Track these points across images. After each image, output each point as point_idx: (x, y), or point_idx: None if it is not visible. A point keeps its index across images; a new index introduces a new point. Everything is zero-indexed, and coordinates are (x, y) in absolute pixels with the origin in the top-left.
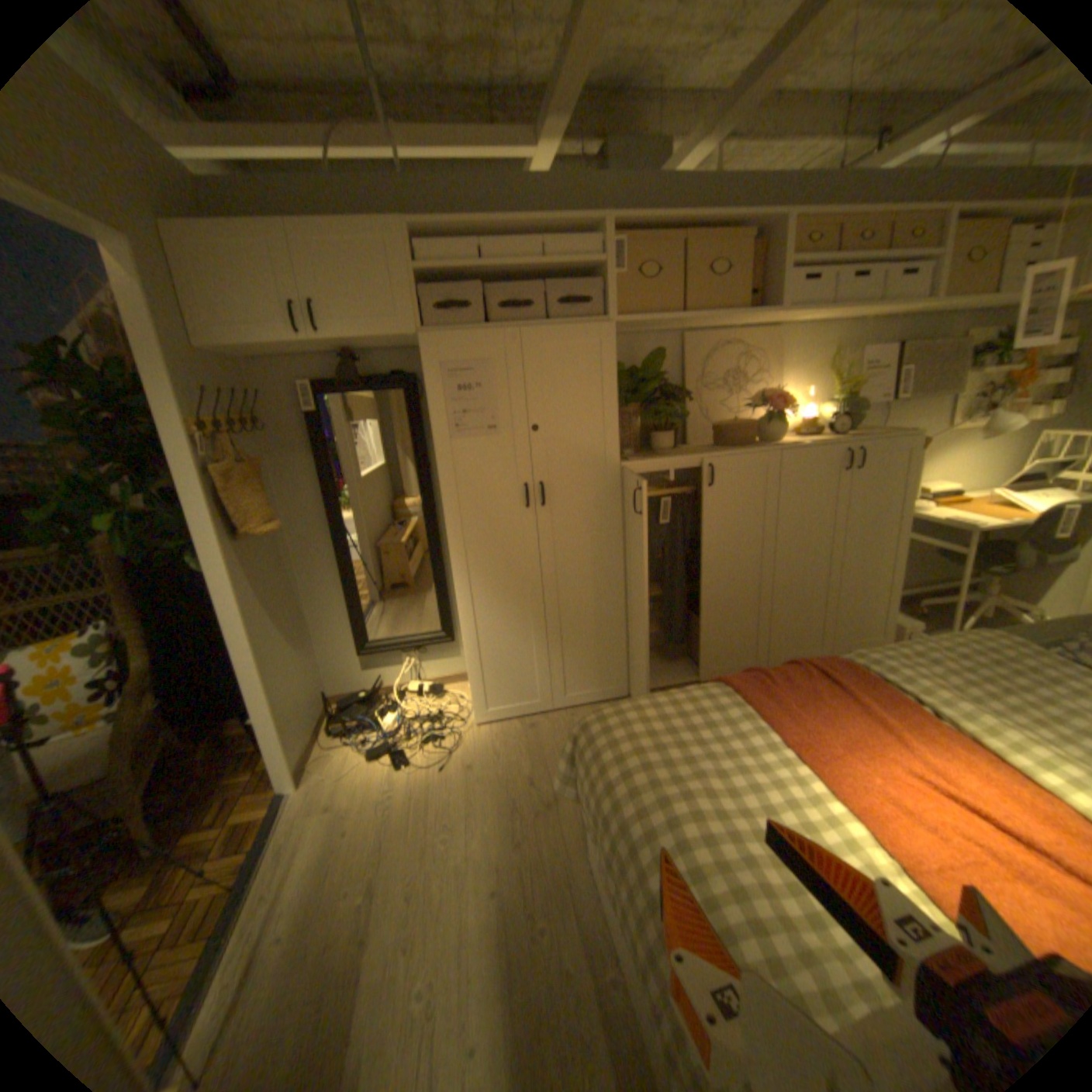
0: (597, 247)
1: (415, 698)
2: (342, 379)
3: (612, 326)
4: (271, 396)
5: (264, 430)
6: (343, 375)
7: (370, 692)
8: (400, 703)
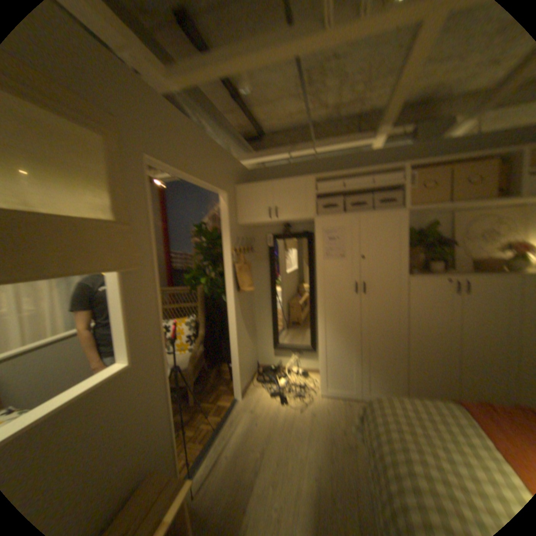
0: (400, 177)
1: (294, 375)
2: (283, 233)
3: (406, 211)
4: (257, 239)
5: (253, 252)
6: (283, 232)
7: (275, 367)
8: (287, 375)
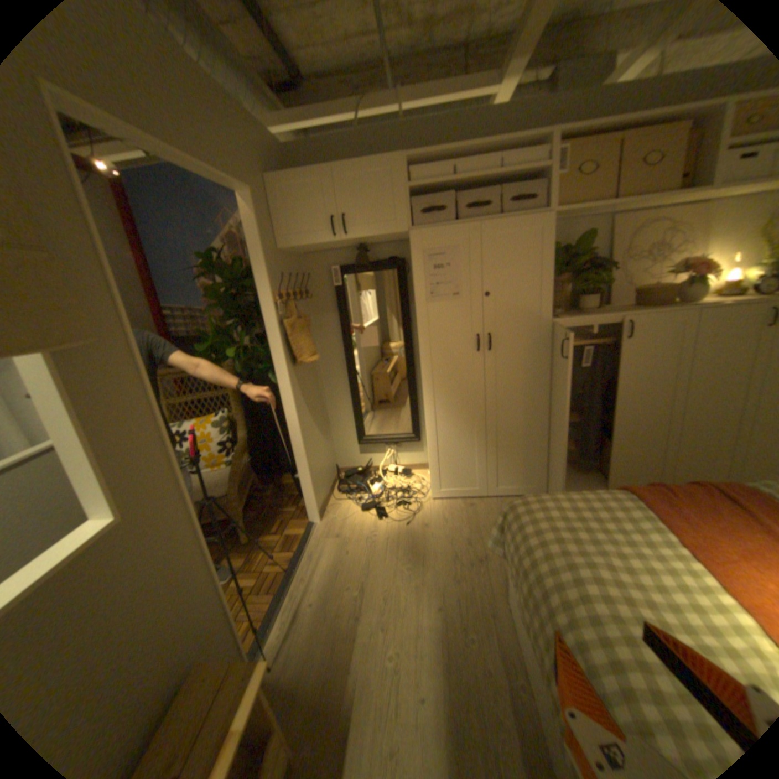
0: (544, 156)
1: (393, 476)
2: (358, 264)
3: (552, 215)
4: (316, 277)
5: (312, 299)
6: (359, 261)
7: (365, 469)
8: (383, 478)
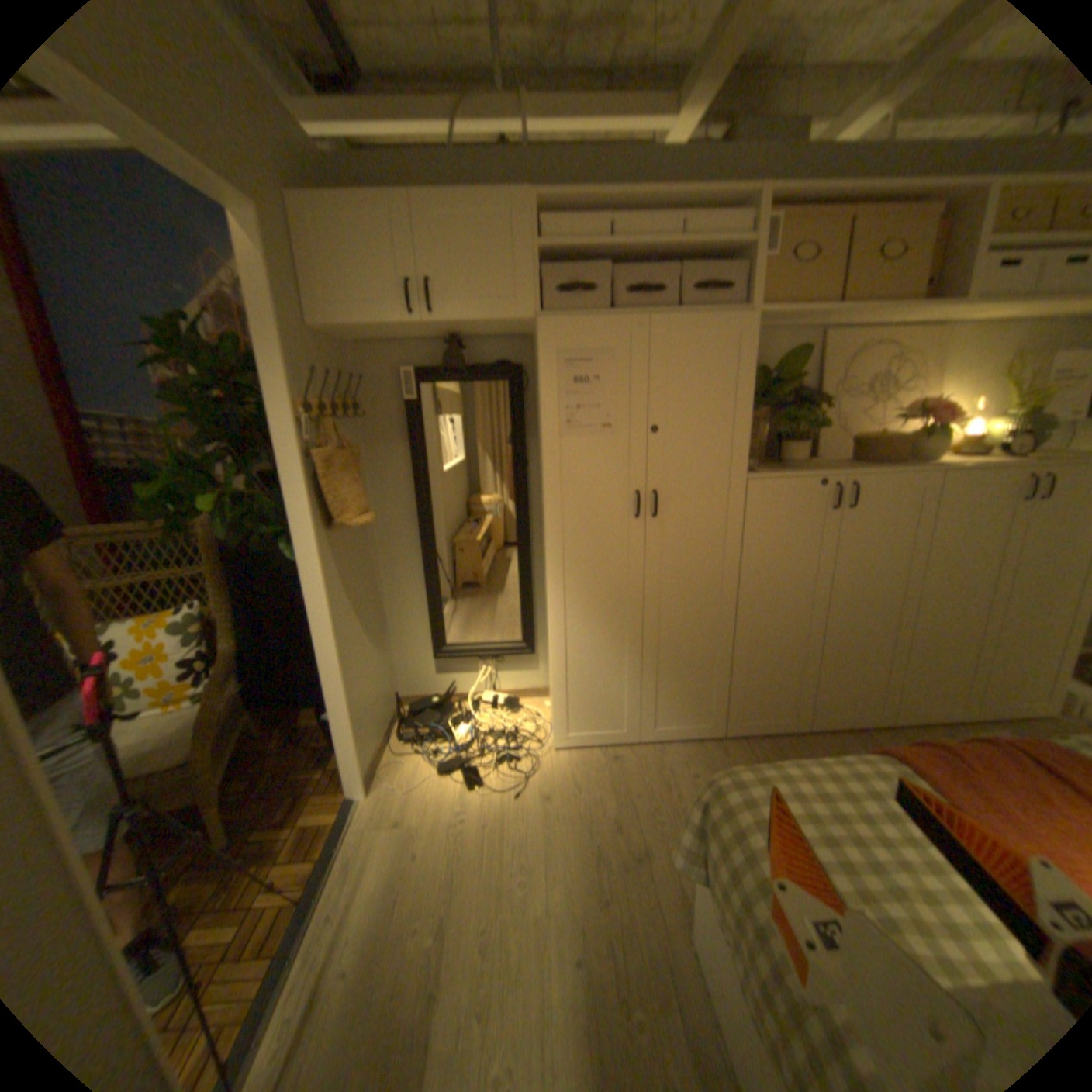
0: (747, 226)
1: (489, 709)
2: (447, 368)
3: (755, 316)
4: (374, 382)
5: (365, 418)
6: (448, 363)
7: (443, 698)
8: (474, 713)
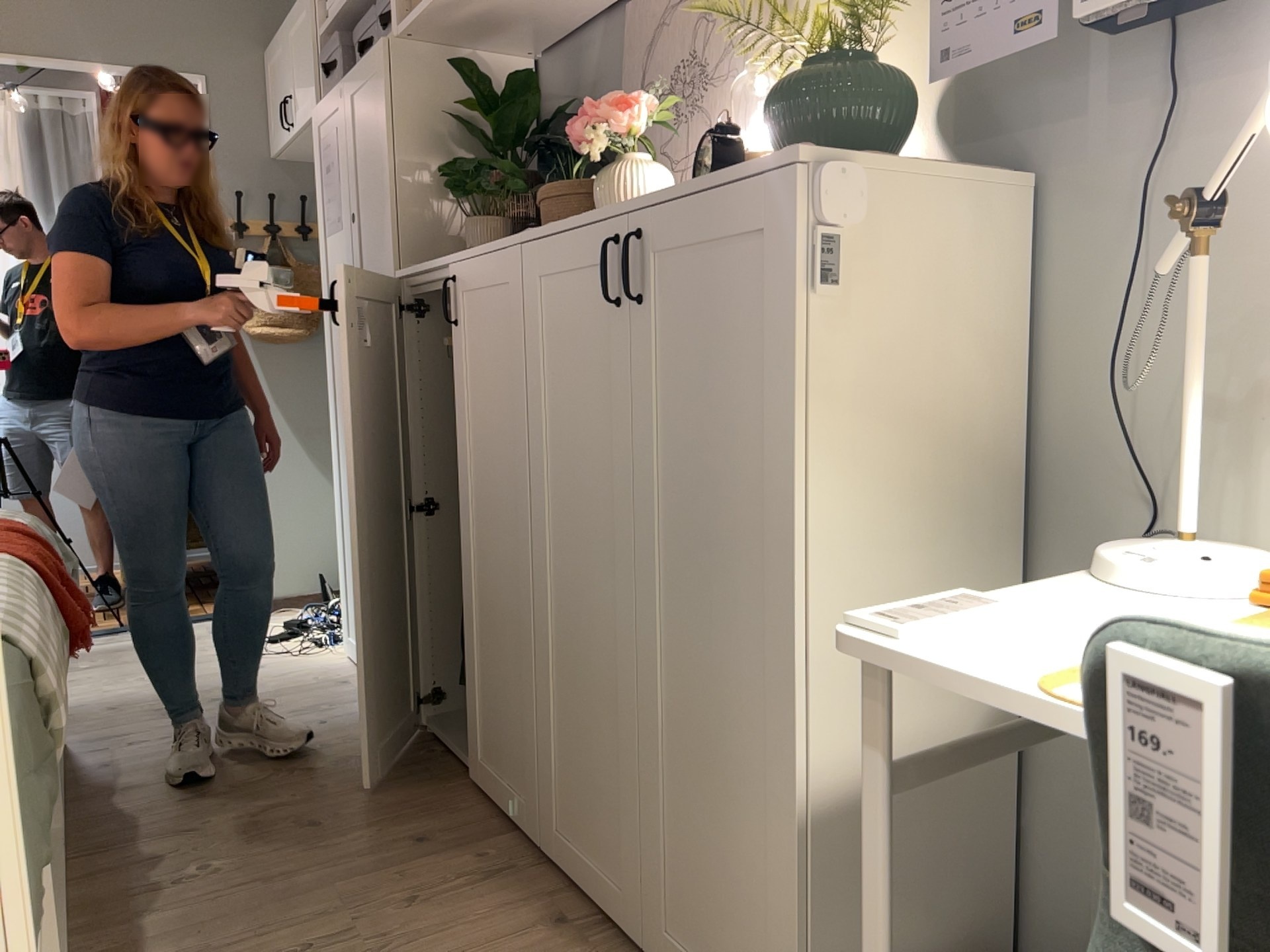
0: None
1: None
2: None
3: (386, 40)
4: None
5: None
6: None
7: None
8: None
